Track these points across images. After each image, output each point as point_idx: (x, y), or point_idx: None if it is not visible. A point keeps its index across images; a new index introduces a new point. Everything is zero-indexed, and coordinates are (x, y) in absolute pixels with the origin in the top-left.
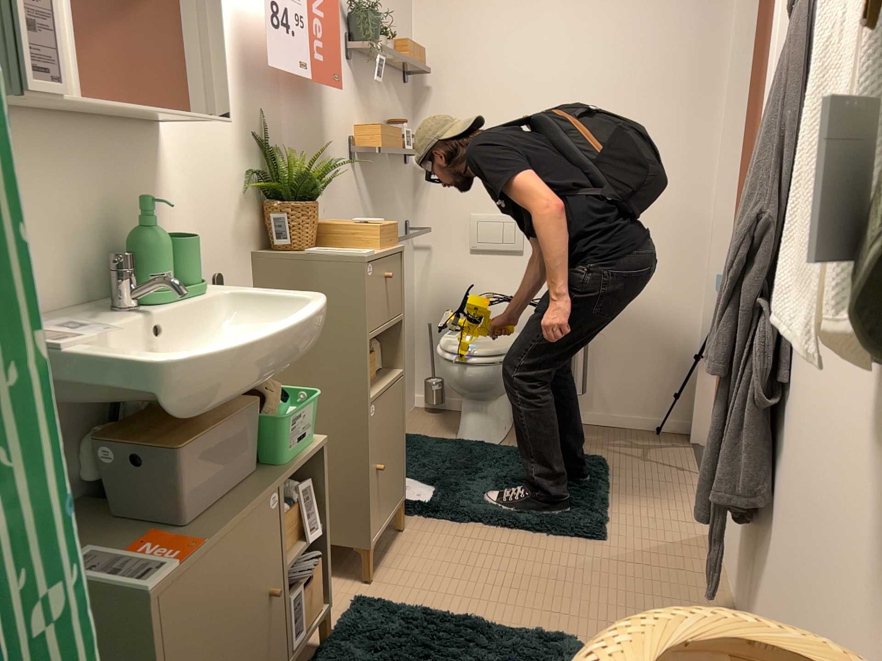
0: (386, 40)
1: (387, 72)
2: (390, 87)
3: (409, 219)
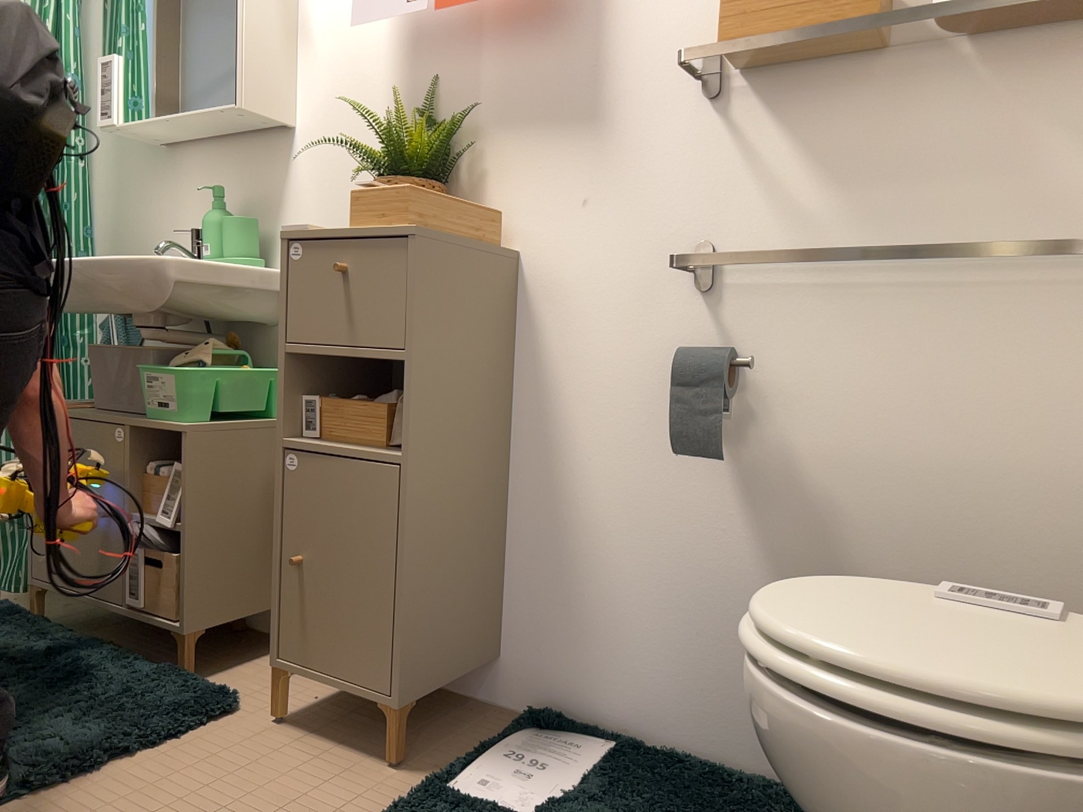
0: None
1: None
2: None
3: None
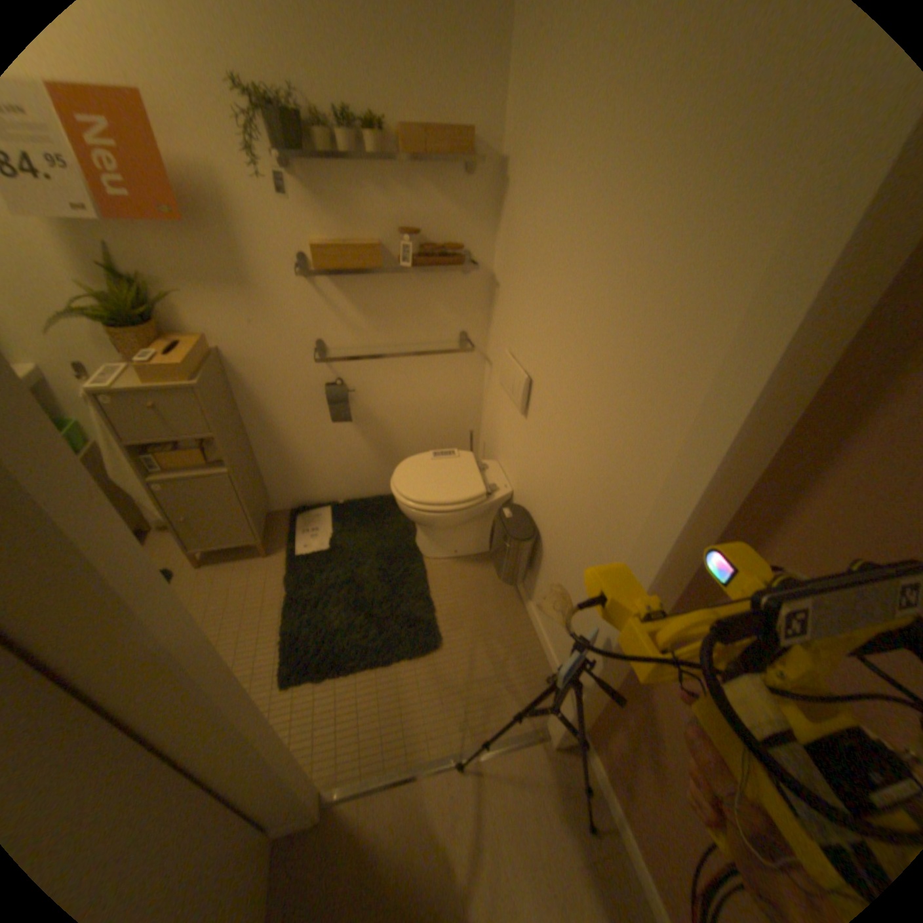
0: (375, 123)
1: (405, 164)
2: (418, 183)
3: (471, 331)
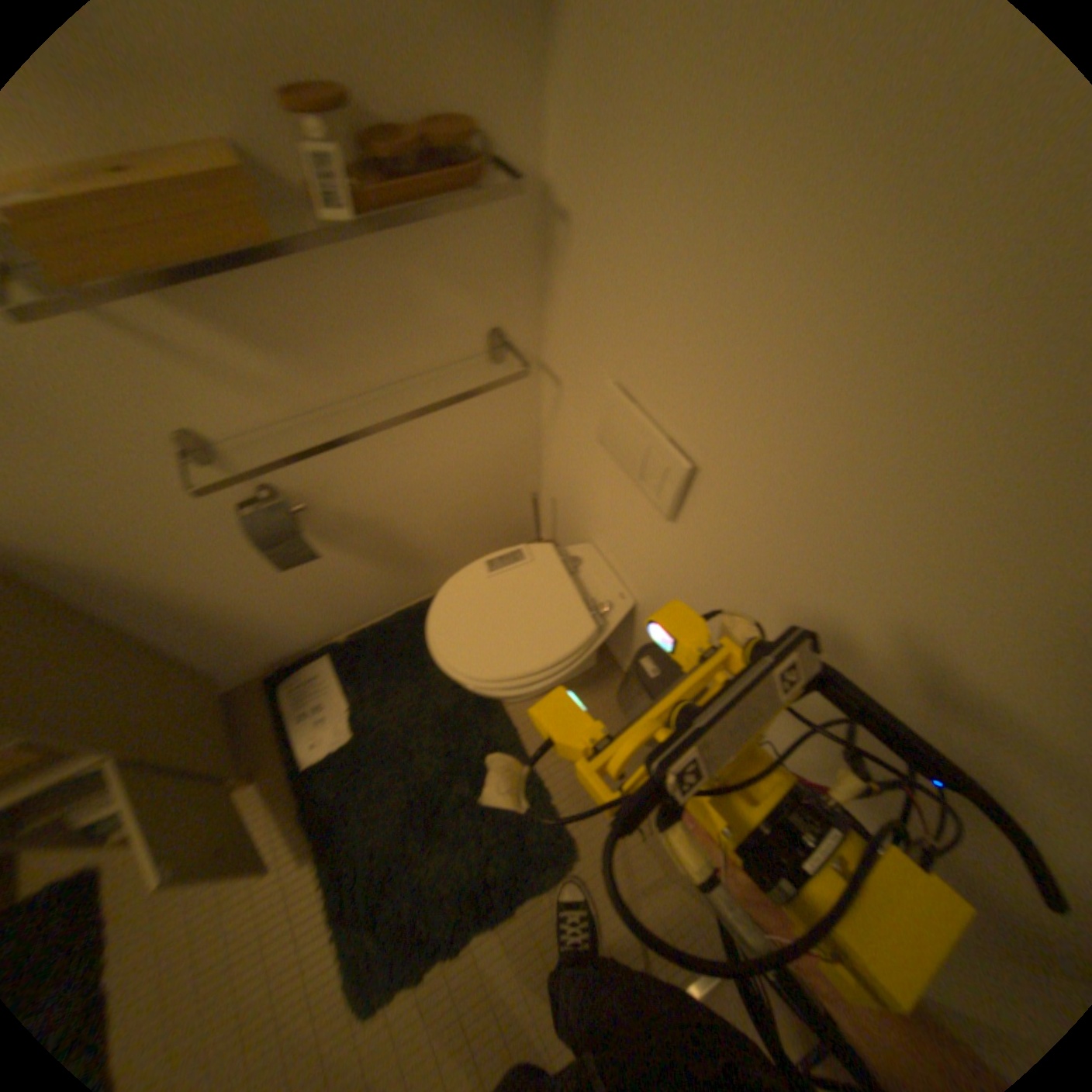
0: None
1: None
2: None
3: (505, 322)
